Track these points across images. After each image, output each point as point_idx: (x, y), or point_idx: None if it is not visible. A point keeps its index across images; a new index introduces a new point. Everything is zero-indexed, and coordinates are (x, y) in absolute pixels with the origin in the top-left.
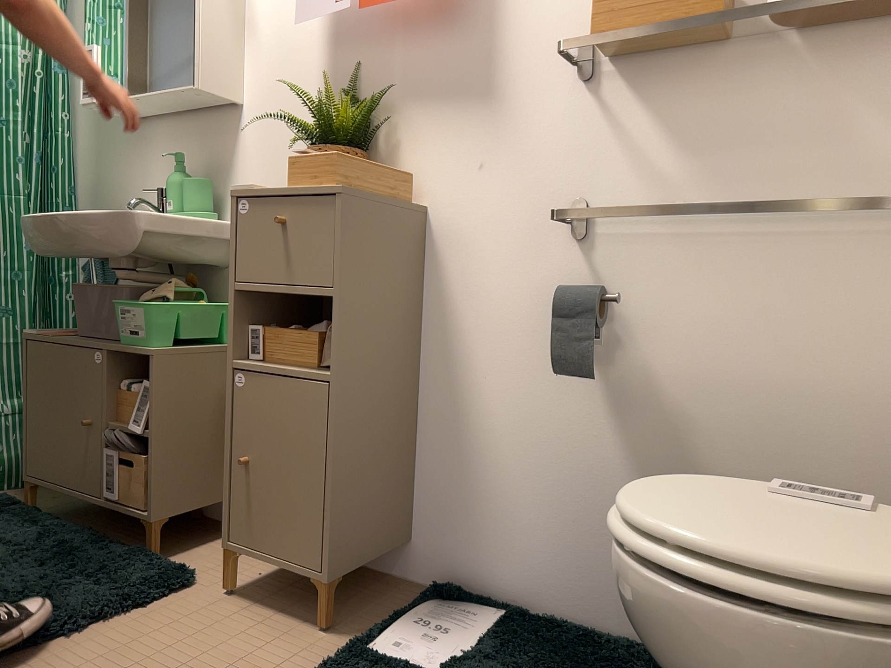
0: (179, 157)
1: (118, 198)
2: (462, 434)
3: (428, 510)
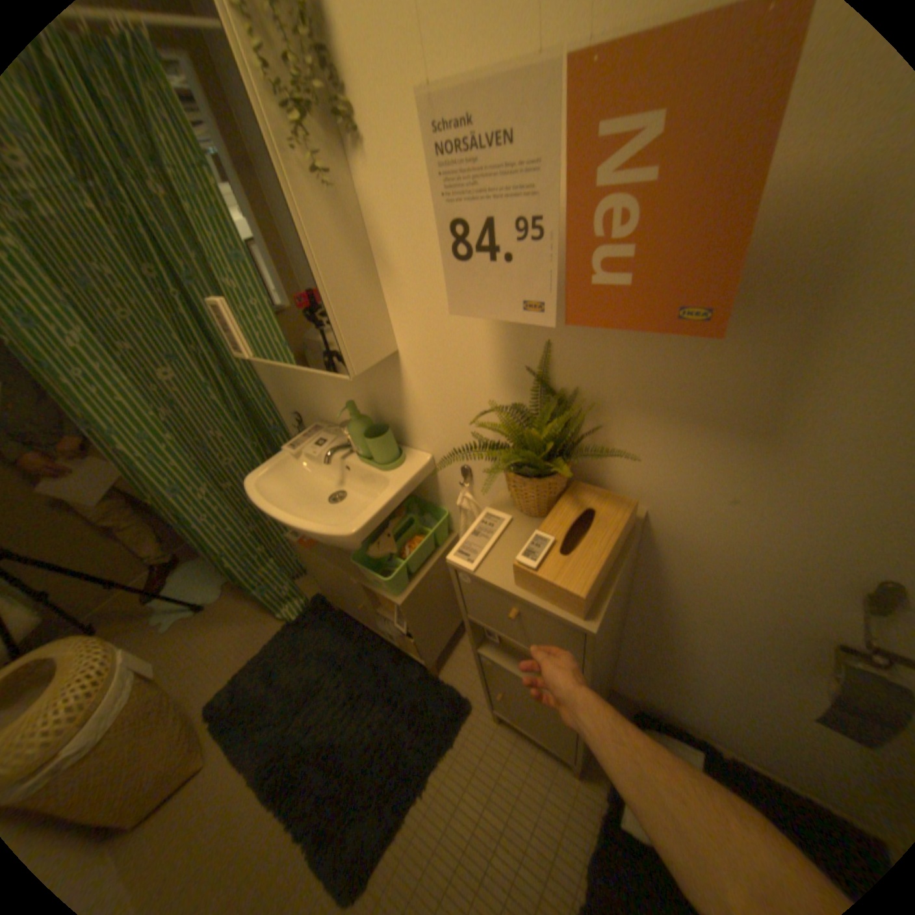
0: (351, 408)
1: (299, 397)
2: (672, 656)
3: (632, 672)
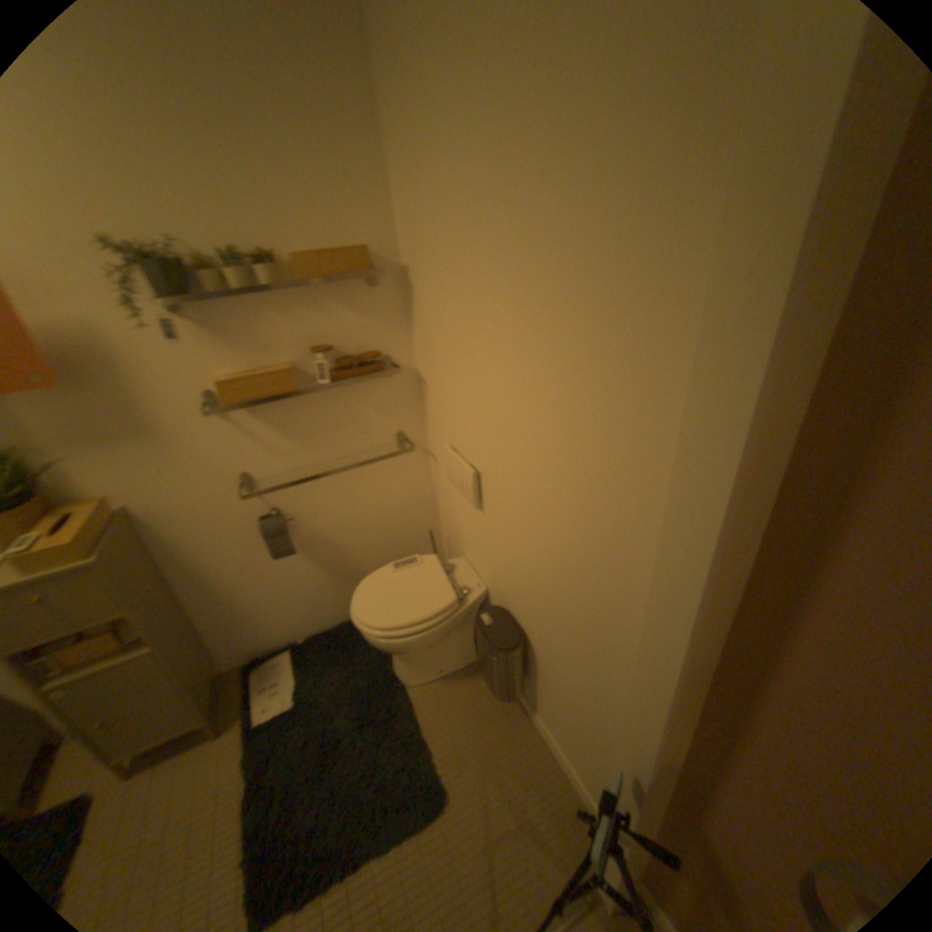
0: None
1: None
2: (218, 603)
3: (214, 643)
